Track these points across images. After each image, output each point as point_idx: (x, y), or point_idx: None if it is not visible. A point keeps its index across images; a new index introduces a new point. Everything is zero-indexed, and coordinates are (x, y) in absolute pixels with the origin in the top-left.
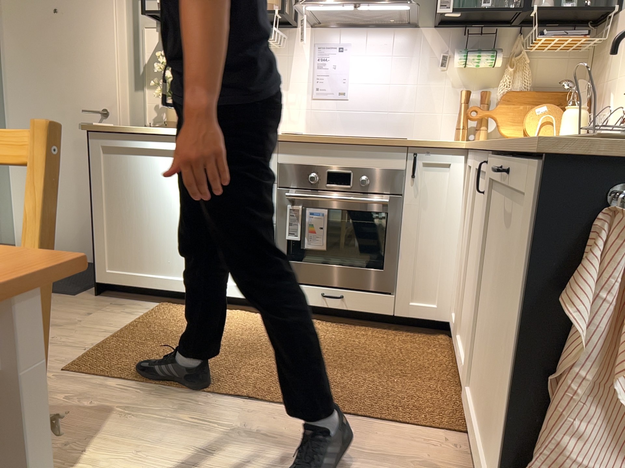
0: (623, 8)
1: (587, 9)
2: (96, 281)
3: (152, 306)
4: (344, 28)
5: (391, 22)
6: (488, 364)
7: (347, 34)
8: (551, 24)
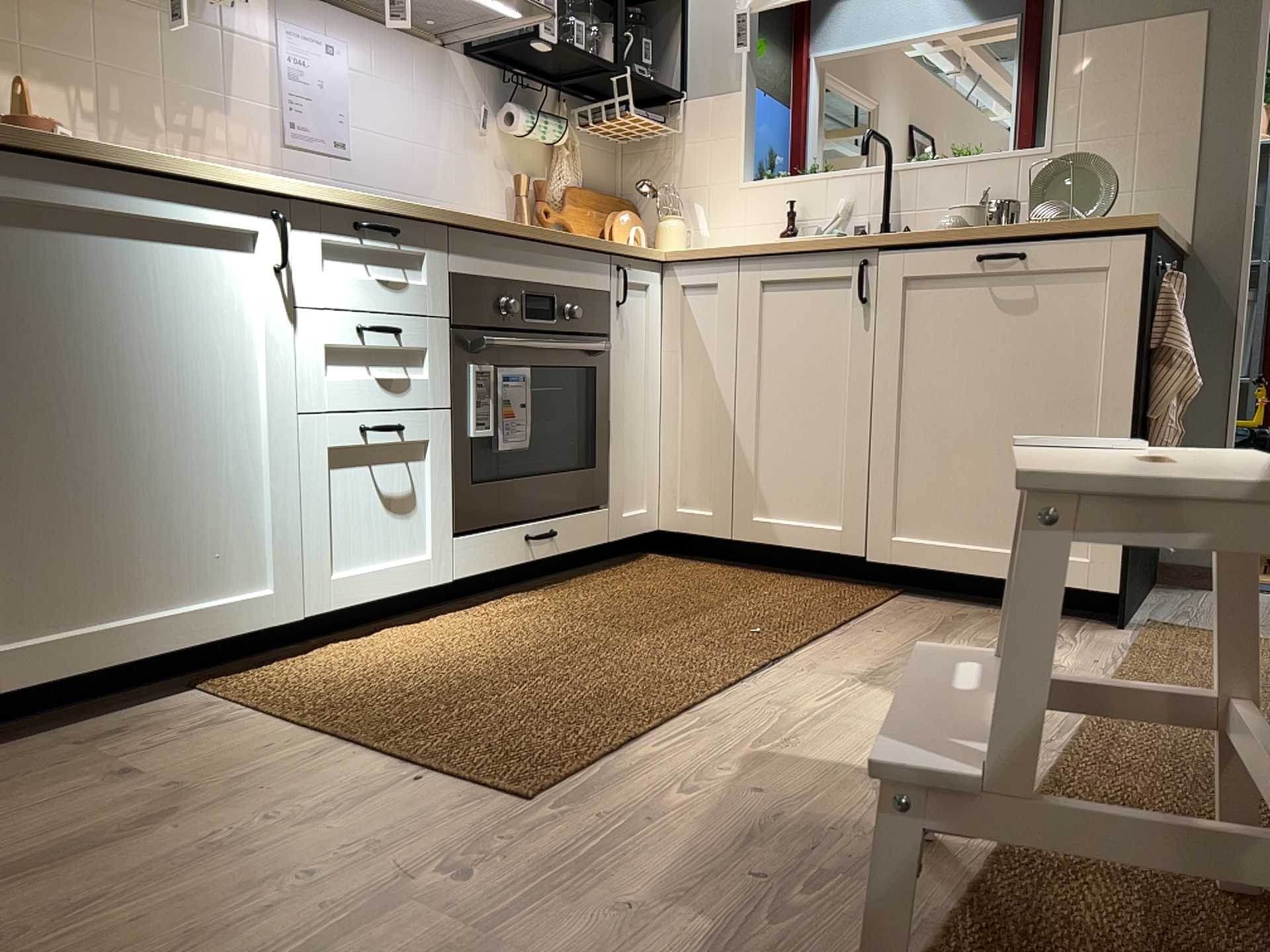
0: (691, 97)
1: (660, 87)
2: None
3: (204, 696)
4: (319, 8)
5: (427, 27)
6: (967, 470)
7: (342, 25)
8: (593, 96)
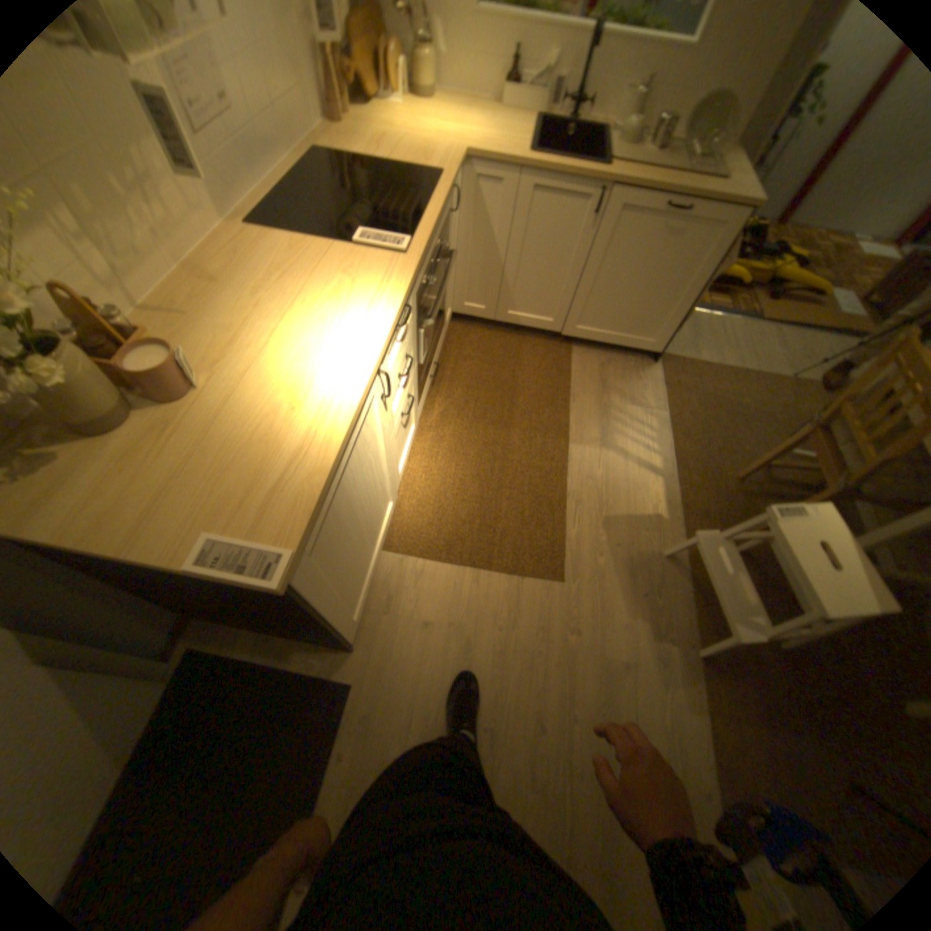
0: None
1: None
2: (350, 645)
3: (395, 557)
4: None
5: None
6: (619, 302)
7: None
8: None
